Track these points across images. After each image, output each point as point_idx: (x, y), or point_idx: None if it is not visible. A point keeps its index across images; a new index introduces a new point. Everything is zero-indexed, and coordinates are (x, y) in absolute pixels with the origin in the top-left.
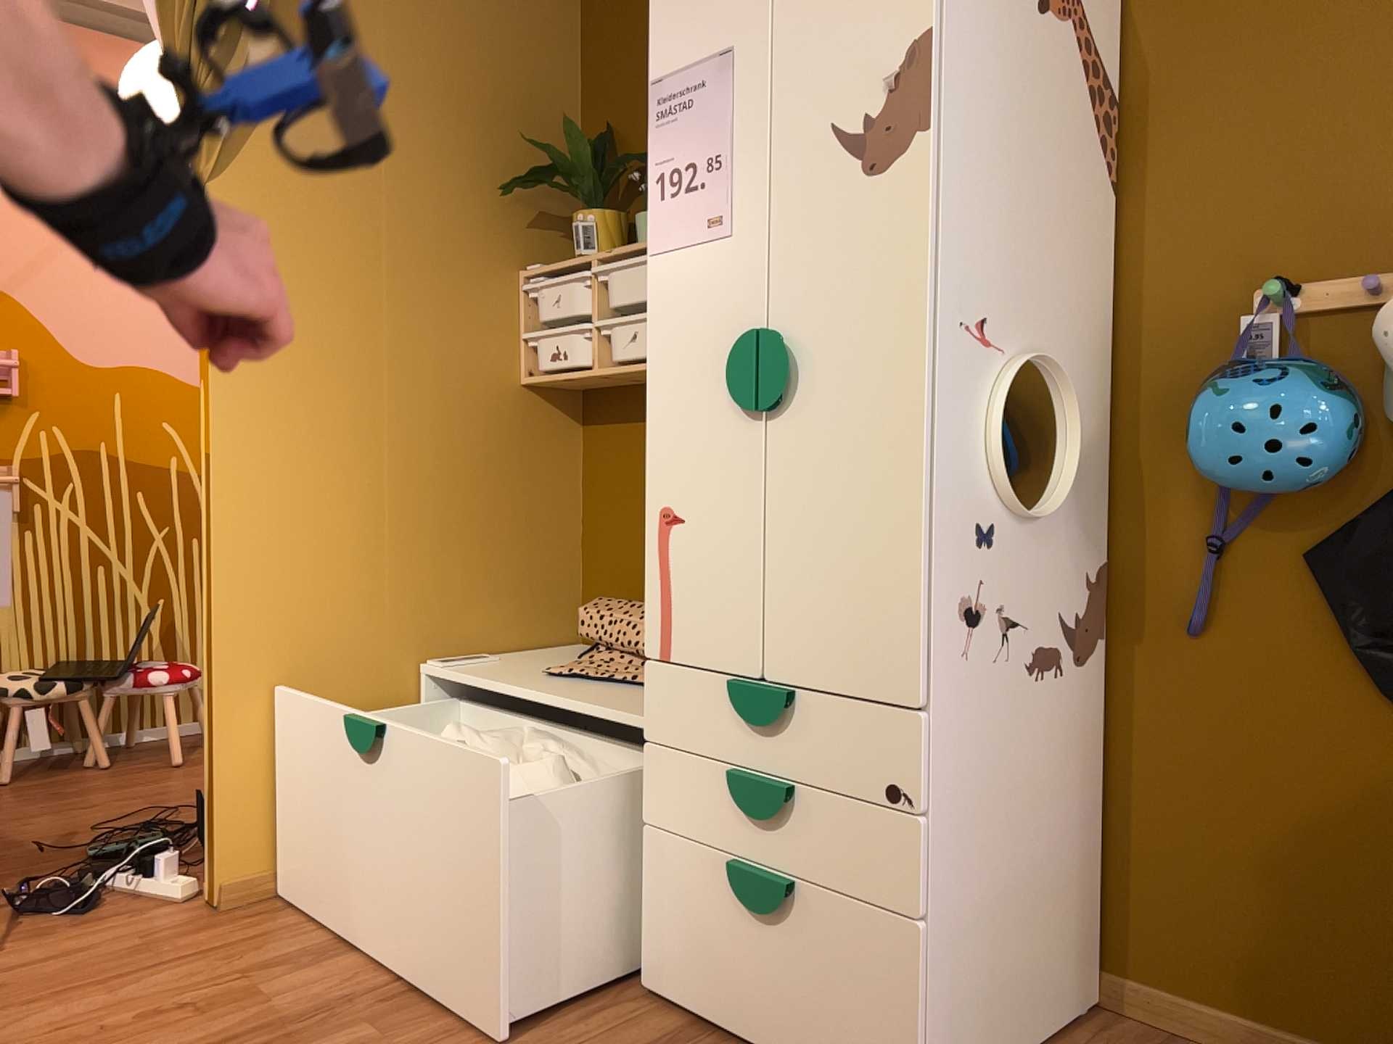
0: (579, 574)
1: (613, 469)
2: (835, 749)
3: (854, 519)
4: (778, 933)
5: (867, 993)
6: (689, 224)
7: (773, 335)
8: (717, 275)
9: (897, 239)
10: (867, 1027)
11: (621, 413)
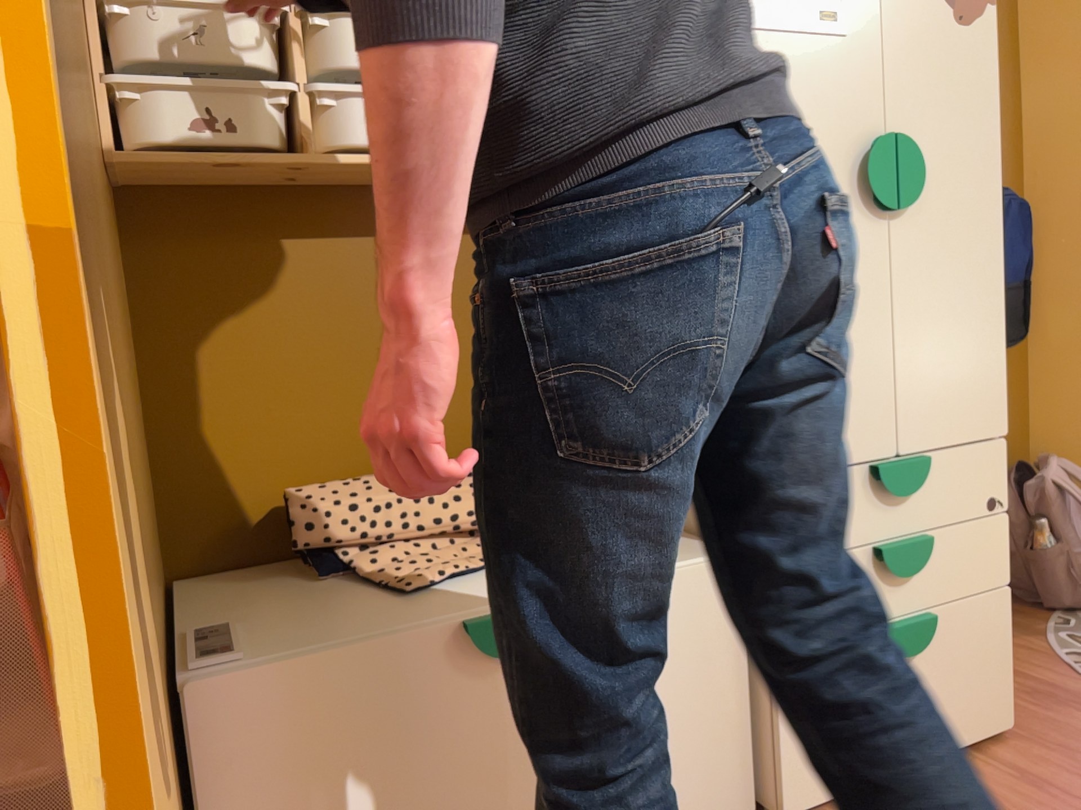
0: (152, 477)
1: (218, 310)
2: (953, 488)
3: (961, 302)
4: (919, 662)
5: (983, 657)
6: (797, 8)
7: (911, 142)
8: (833, 73)
9: (981, 82)
10: (984, 681)
11: (227, 229)
